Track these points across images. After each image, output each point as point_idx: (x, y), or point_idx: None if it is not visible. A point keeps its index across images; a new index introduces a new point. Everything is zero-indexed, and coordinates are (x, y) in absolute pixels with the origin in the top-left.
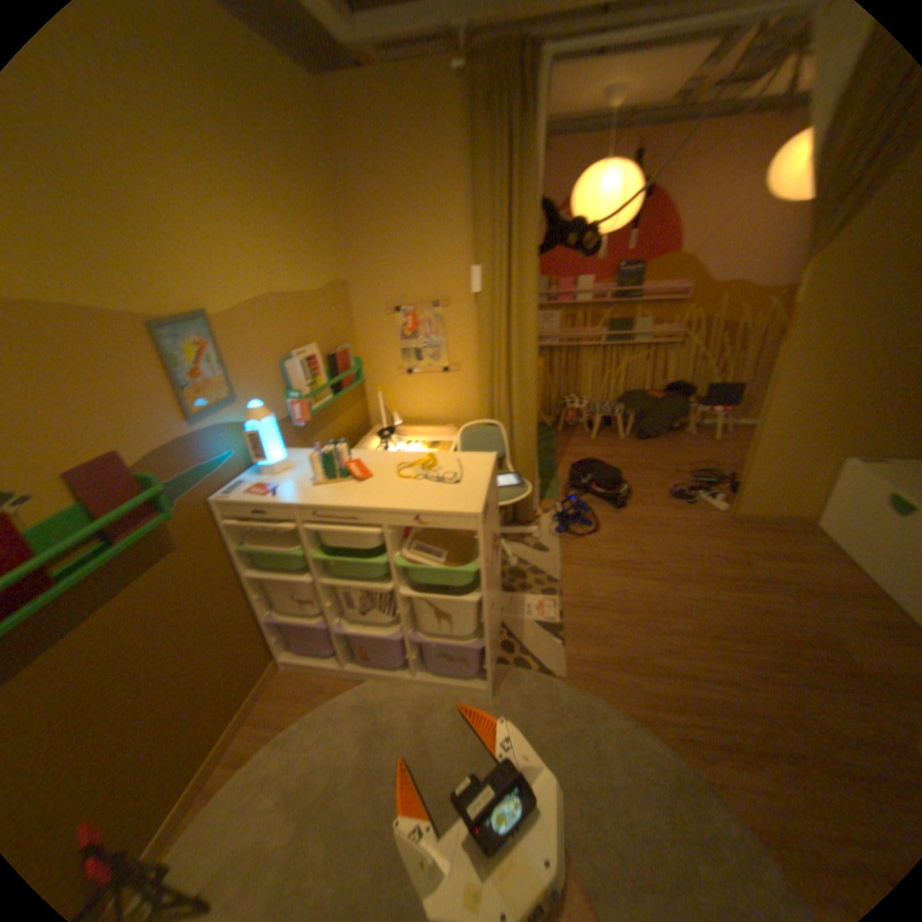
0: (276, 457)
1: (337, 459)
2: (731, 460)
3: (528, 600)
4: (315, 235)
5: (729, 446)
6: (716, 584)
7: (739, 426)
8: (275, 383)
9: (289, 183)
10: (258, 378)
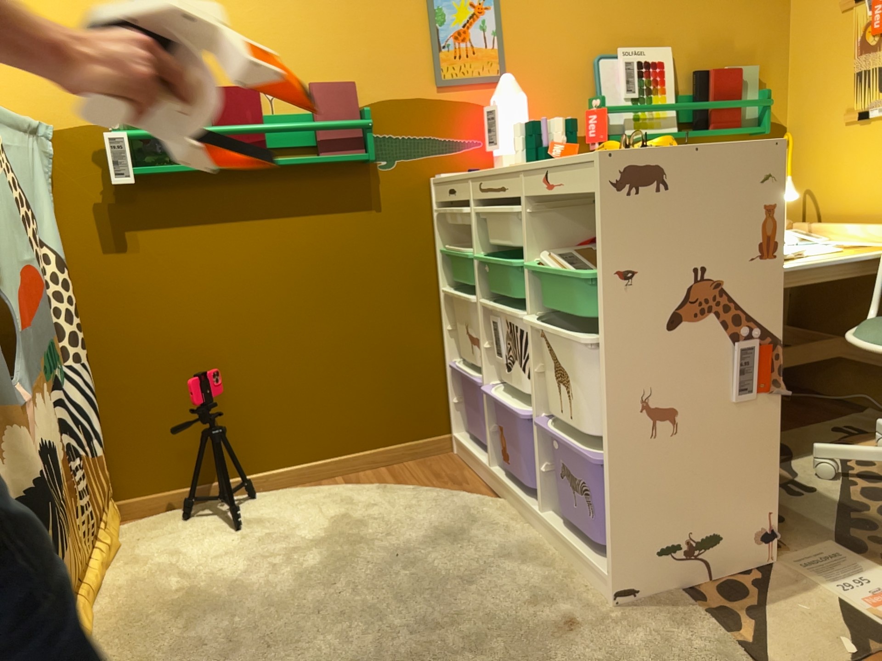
0: (507, 148)
1: (547, 141)
2: None
3: (873, 580)
4: None
5: None
6: None
7: None
8: (573, 84)
9: None
10: (545, 69)
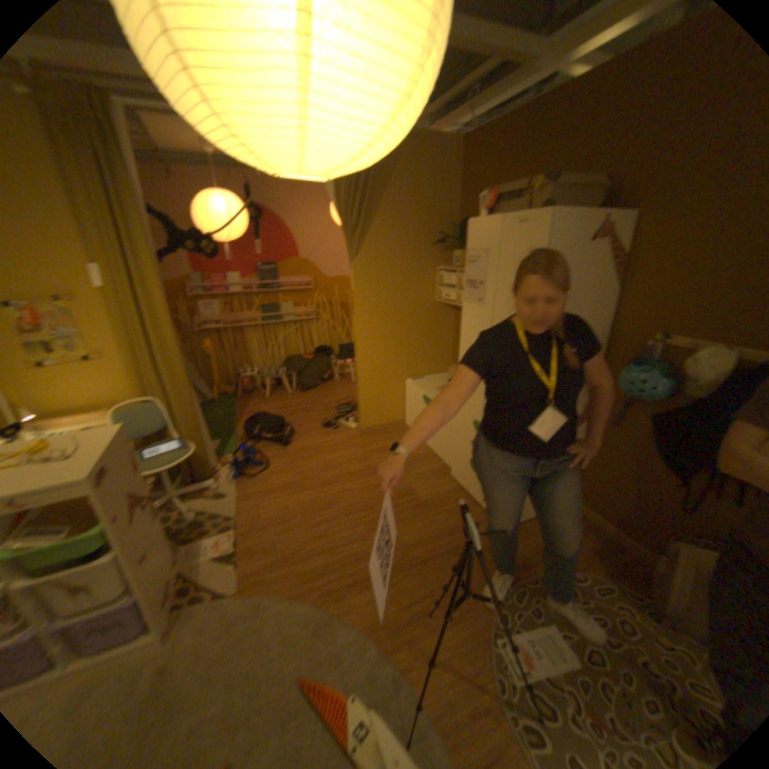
0: None
1: None
2: None
3: (202, 547)
4: None
5: None
6: (347, 480)
7: None
8: None
9: None
10: None
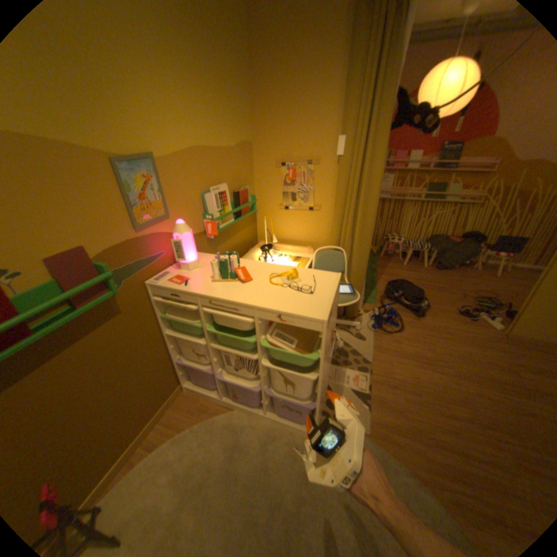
0: (190, 259)
1: (229, 266)
2: (507, 292)
3: (347, 373)
4: (232, 108)
5: (506, 282)
6: (489, 384)
7: (515, 268)
8: (196, 209)
9: (217, 69)
10: (184, 204)
